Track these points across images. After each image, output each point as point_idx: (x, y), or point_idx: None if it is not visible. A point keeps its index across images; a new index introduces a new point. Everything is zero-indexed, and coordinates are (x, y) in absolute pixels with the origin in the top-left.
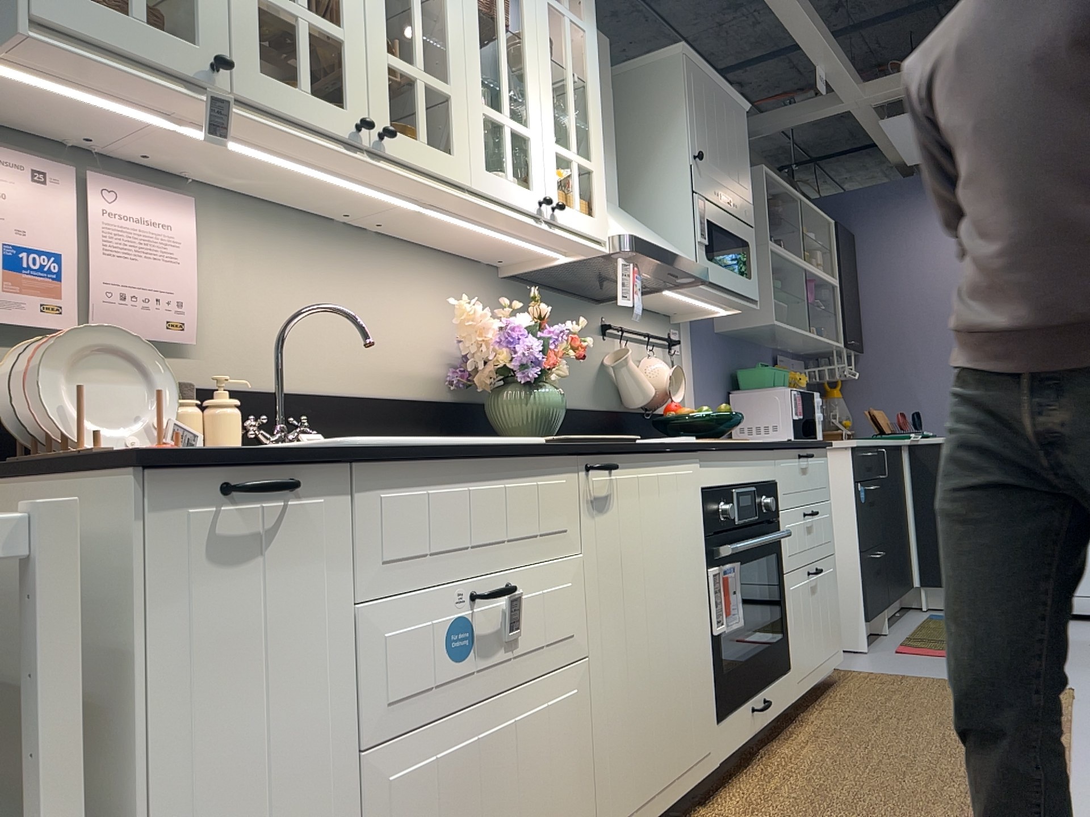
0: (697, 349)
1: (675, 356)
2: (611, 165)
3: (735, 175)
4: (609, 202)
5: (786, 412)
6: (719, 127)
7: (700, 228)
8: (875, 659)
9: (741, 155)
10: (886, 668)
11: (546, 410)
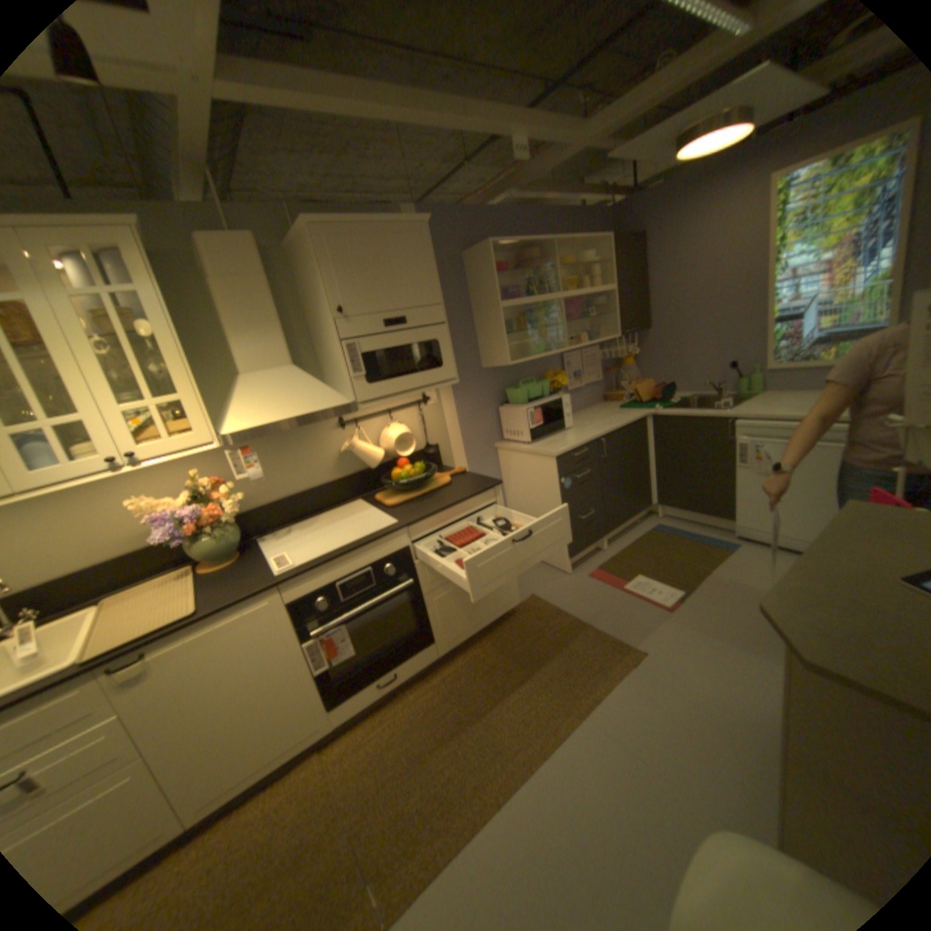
0: (457, 391)
1: (428, 407)
2: (271, 338)
3: (409, 292)
4: (273, 369)
5: (527, 423)
6: (376, 262)
7: (352, 367)
8: (566, 586)
9: (416, 270)
10: (560, 601)
11: (212, 549)
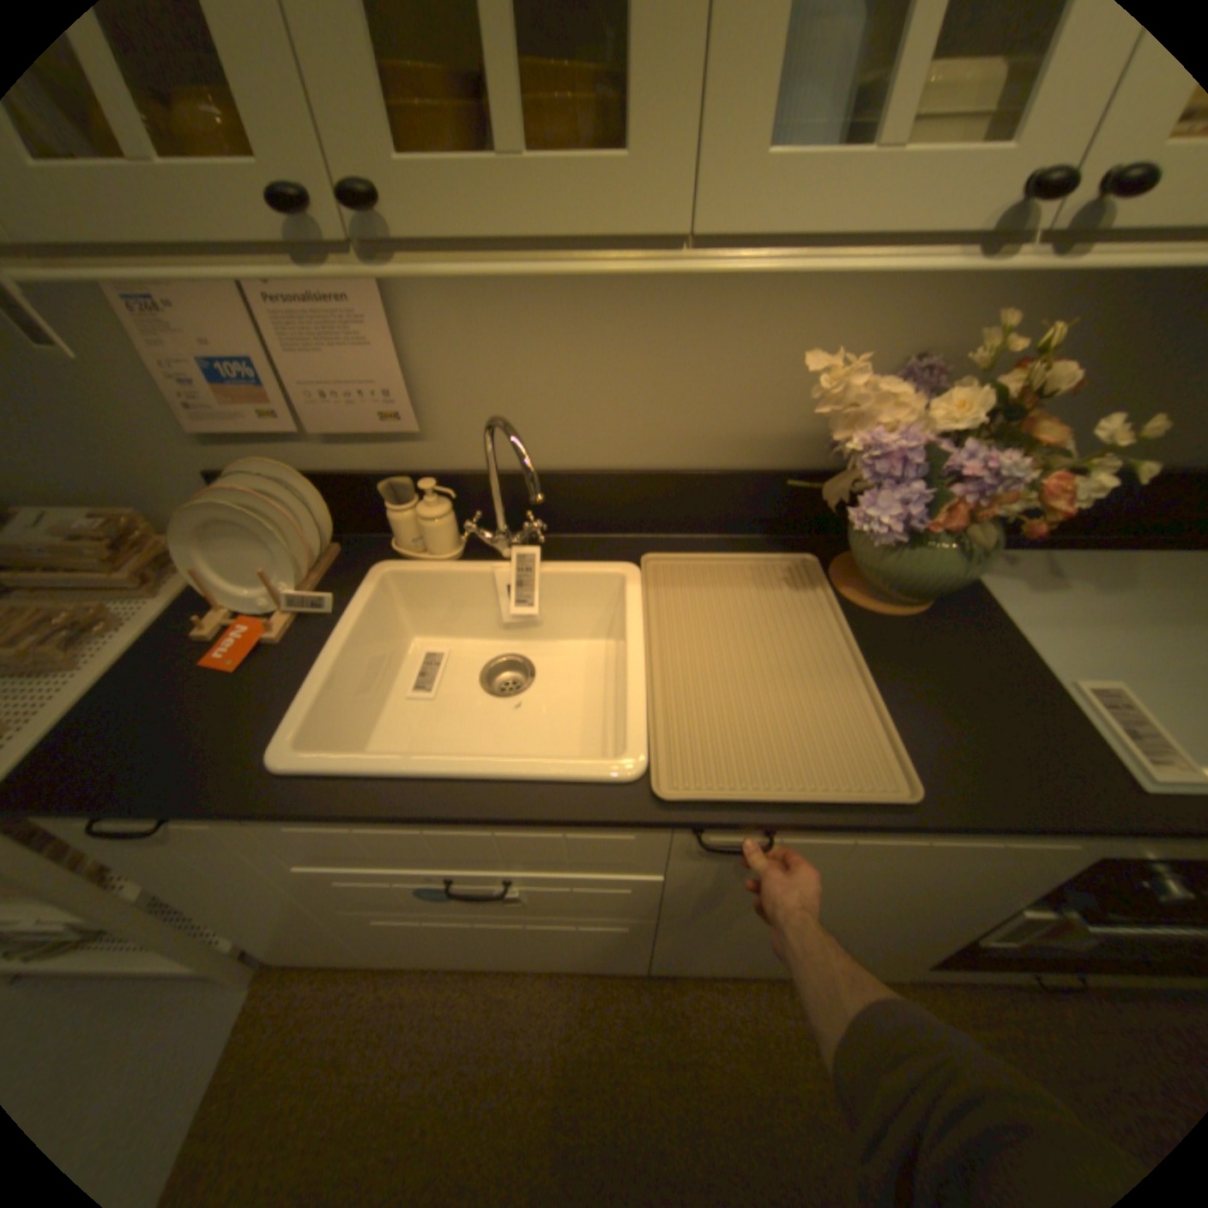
0: None
1: None
2: None
3: None
4: None
5: None
6: None
7: None
8: None
9: None
10: None
11: (928, 571)
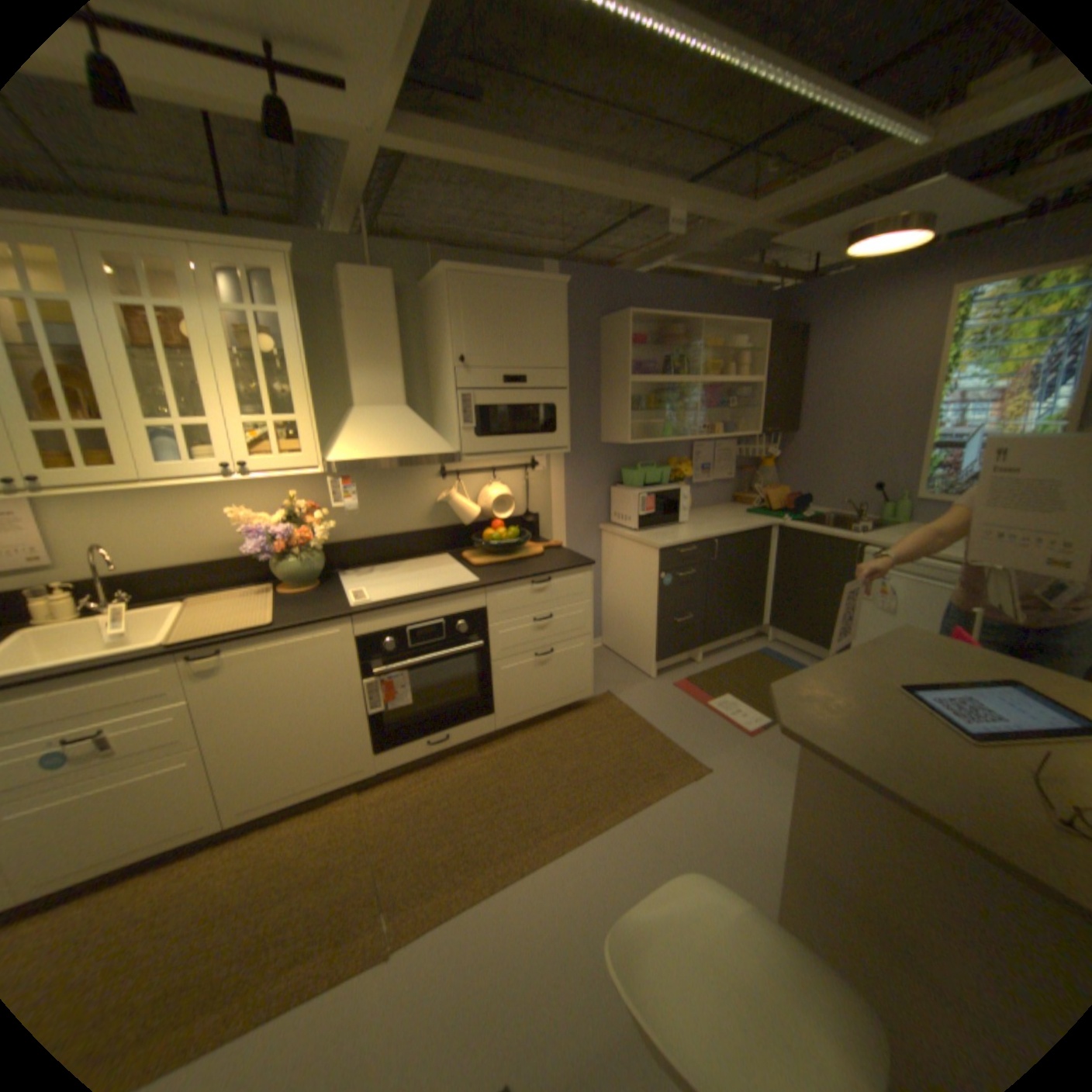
0: (569, 462)
1: (535, 473)
2: (390, 375)
3: (535, 351)
4: (387, 406)
5: (637, 508)
6: (507, 316)
7: (463, 417)
8: (646, 690)
9: (546, 330)
10: (635, 703)
11: (296, 570)
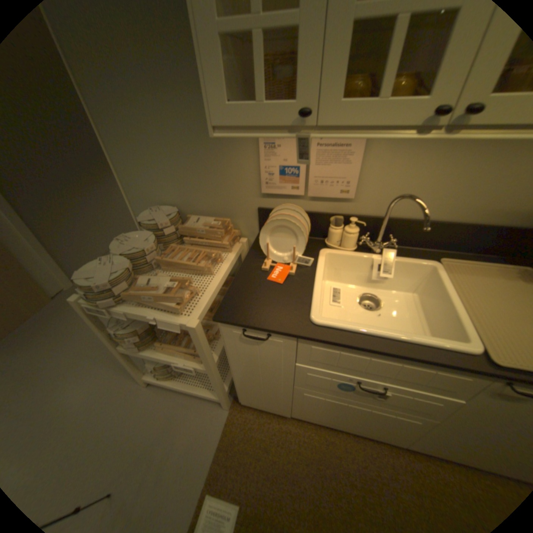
0: None
1: None
2: None
3: None
4: None
5: None
6: None
7: None
8: None
9: None
10: None
11: None
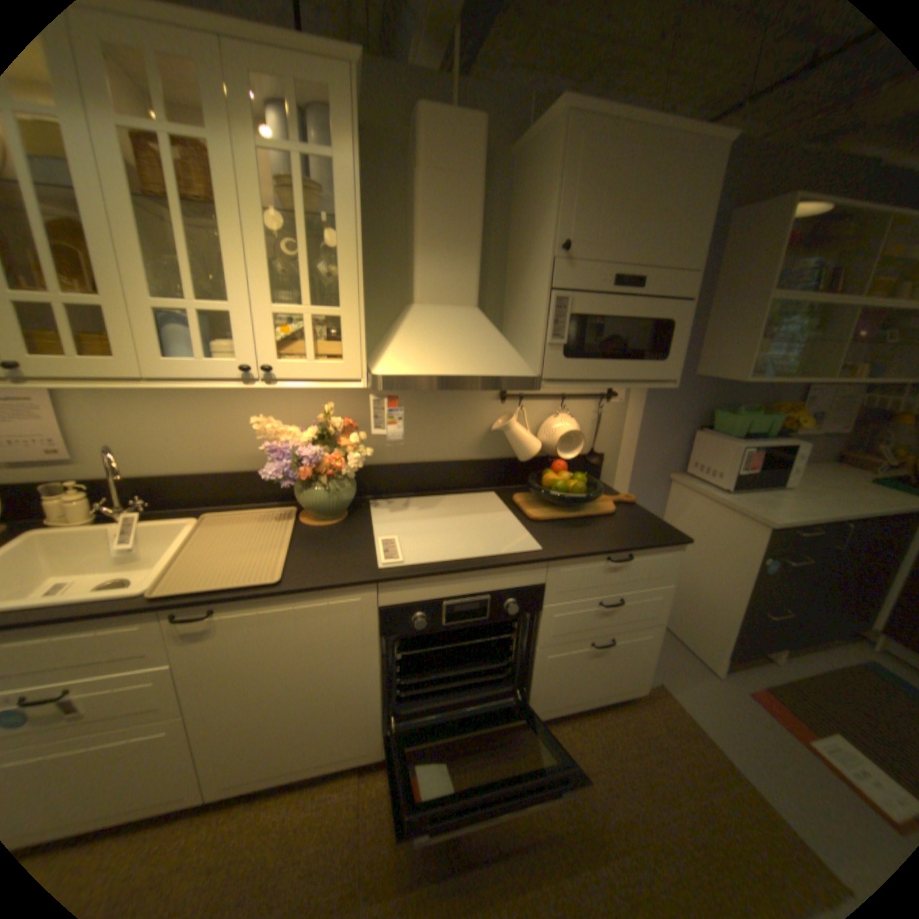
0: (653, 395)
1: (609, 405)
2: (464, 265)
3: (665, 243)
4: (453, 306)
5: (737, 464)
6: (638, 187)
7: (553, 329)
8: (714, 696)
9: (688, 212)
10: (703, 715)
11: (321, 501)
